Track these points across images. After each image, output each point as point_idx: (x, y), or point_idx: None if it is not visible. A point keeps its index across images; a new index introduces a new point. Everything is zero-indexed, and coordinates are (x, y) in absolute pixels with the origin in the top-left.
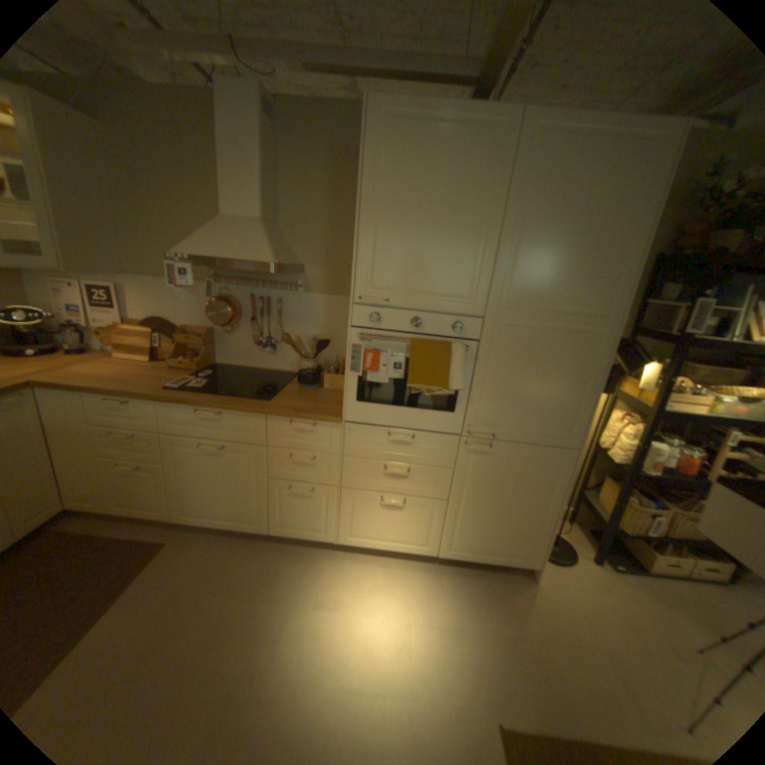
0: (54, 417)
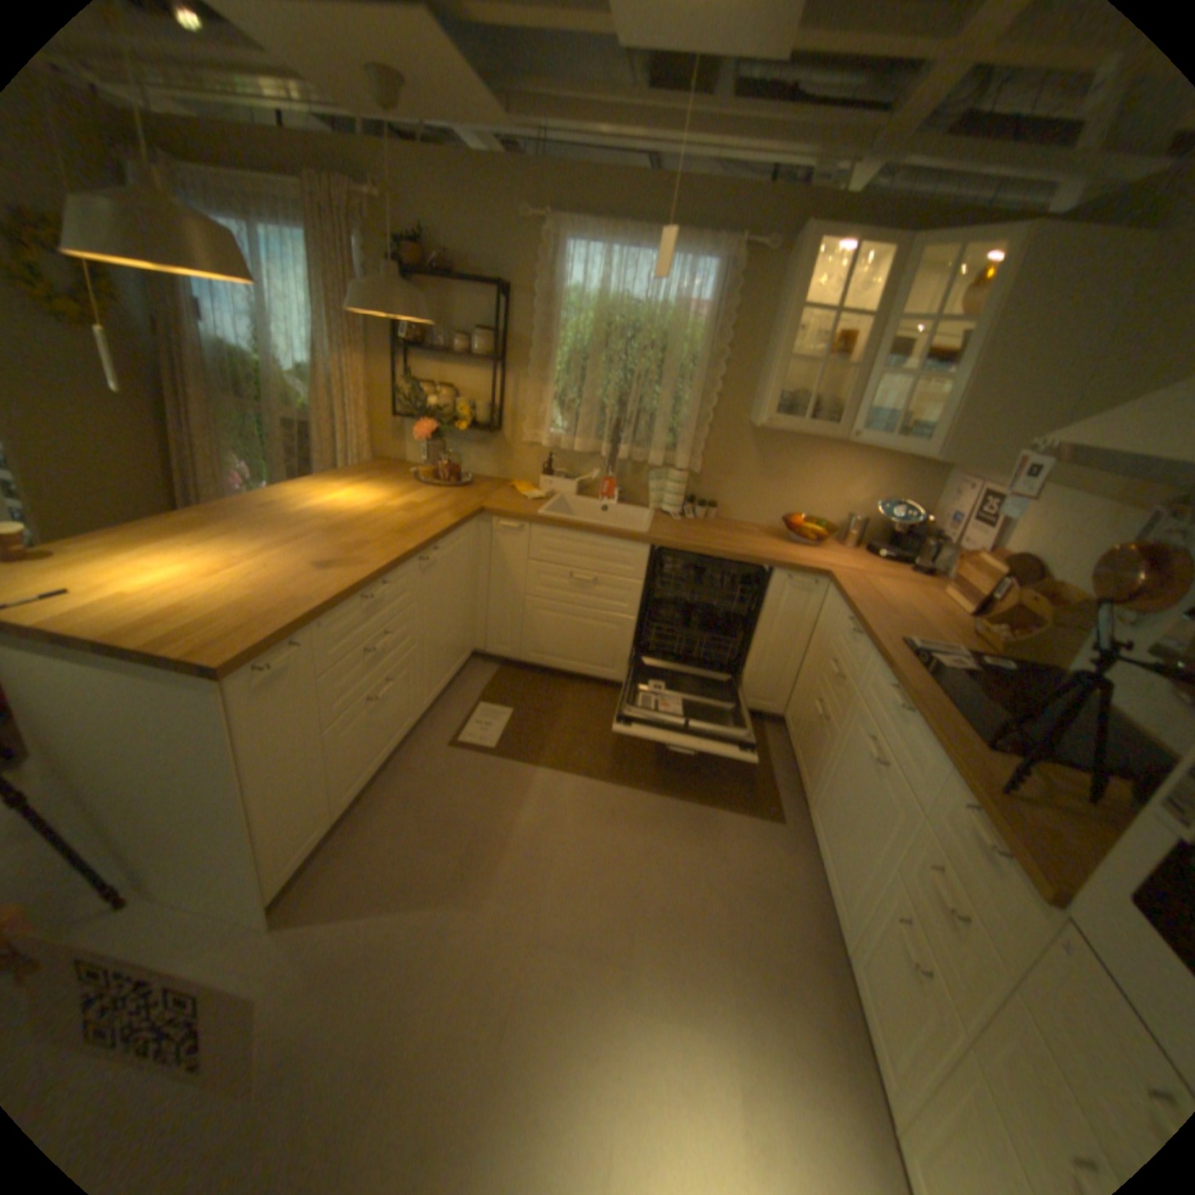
0: (824, 618)
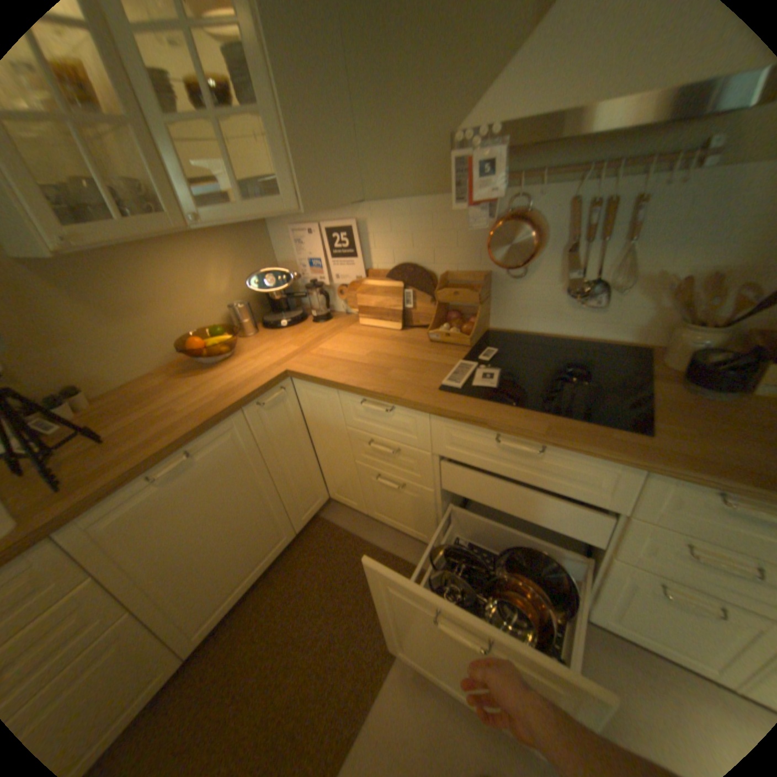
0: (313, 410)
